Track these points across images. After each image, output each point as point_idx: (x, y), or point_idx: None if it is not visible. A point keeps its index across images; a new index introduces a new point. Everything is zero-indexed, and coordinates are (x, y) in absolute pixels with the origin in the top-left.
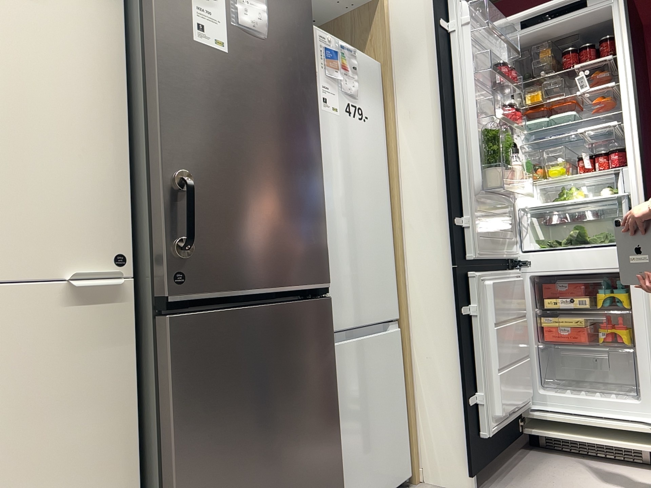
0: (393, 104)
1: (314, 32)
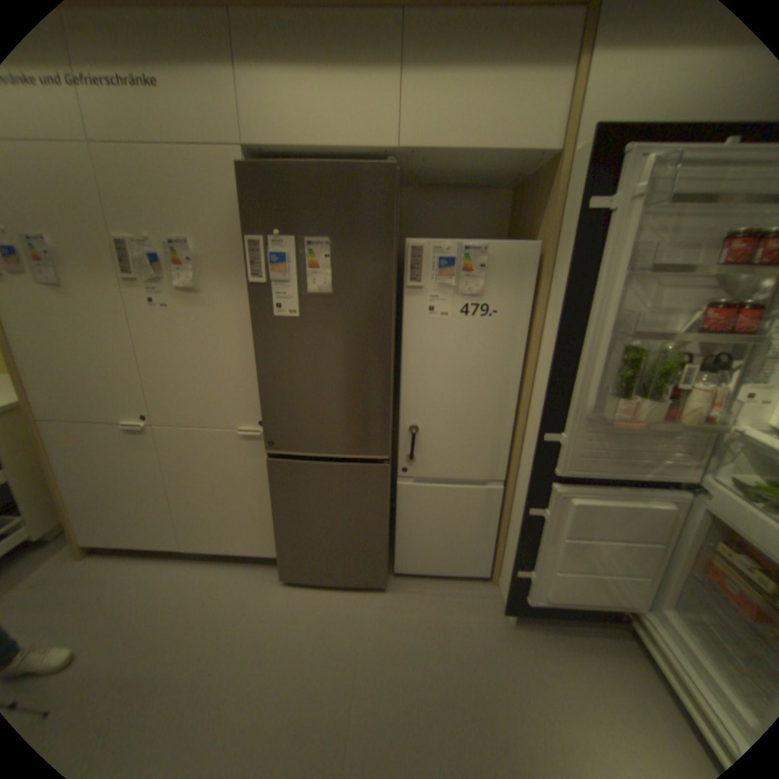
0: (546, 289)
1: (425, 246)
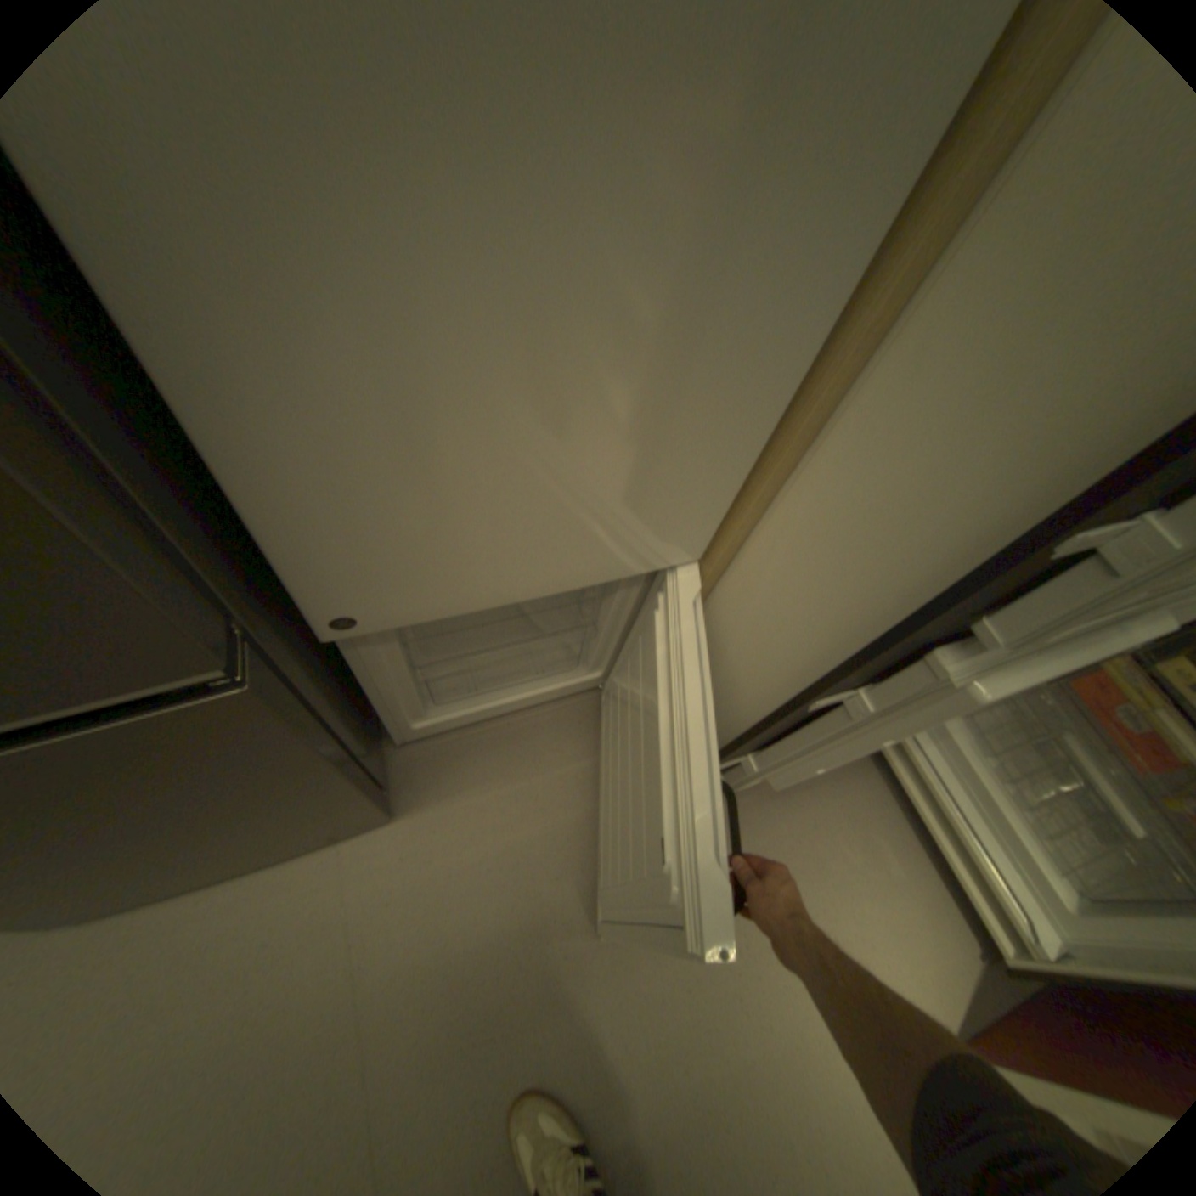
0: None
1: None
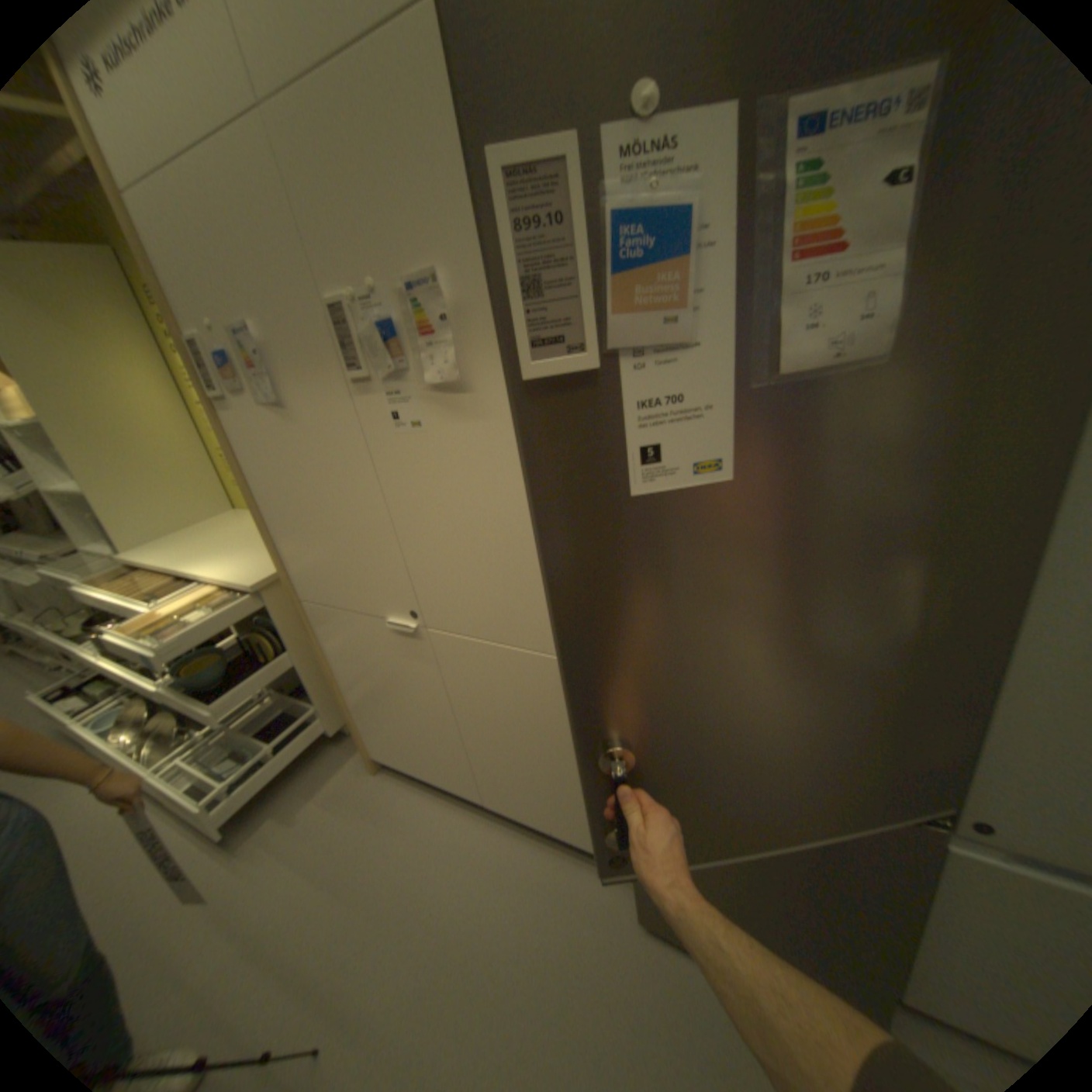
0: None
1: None
